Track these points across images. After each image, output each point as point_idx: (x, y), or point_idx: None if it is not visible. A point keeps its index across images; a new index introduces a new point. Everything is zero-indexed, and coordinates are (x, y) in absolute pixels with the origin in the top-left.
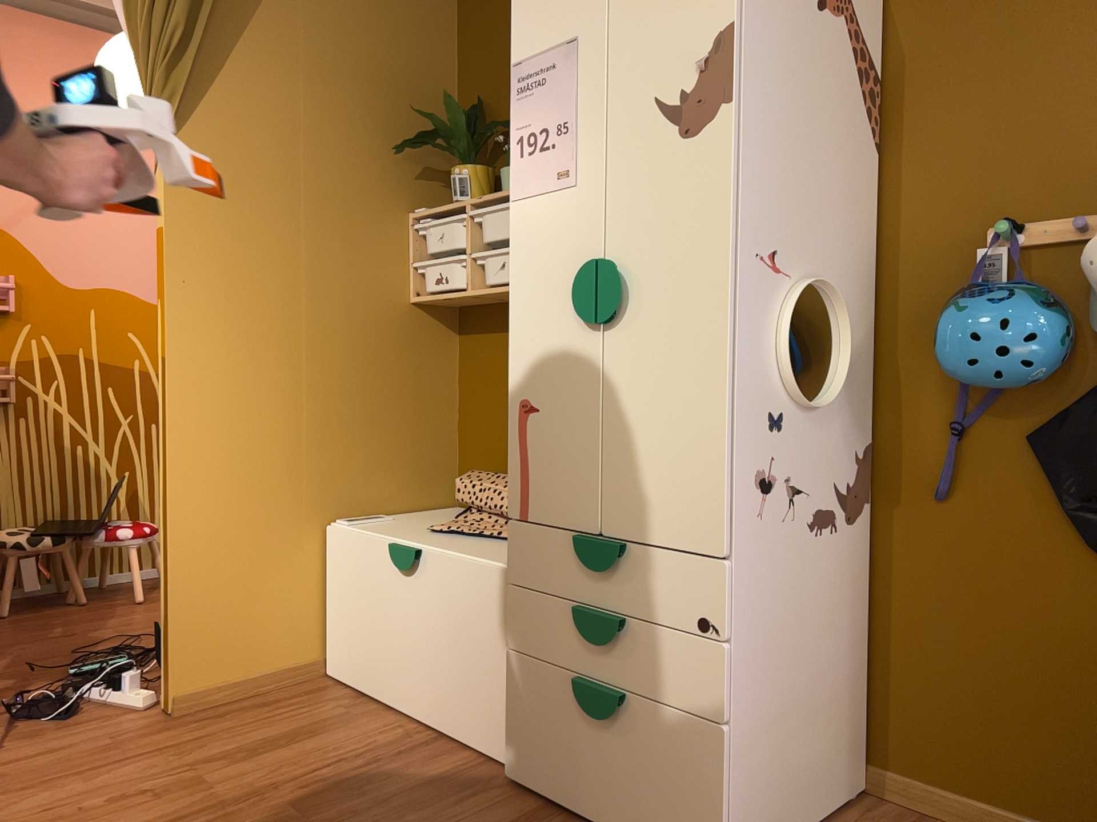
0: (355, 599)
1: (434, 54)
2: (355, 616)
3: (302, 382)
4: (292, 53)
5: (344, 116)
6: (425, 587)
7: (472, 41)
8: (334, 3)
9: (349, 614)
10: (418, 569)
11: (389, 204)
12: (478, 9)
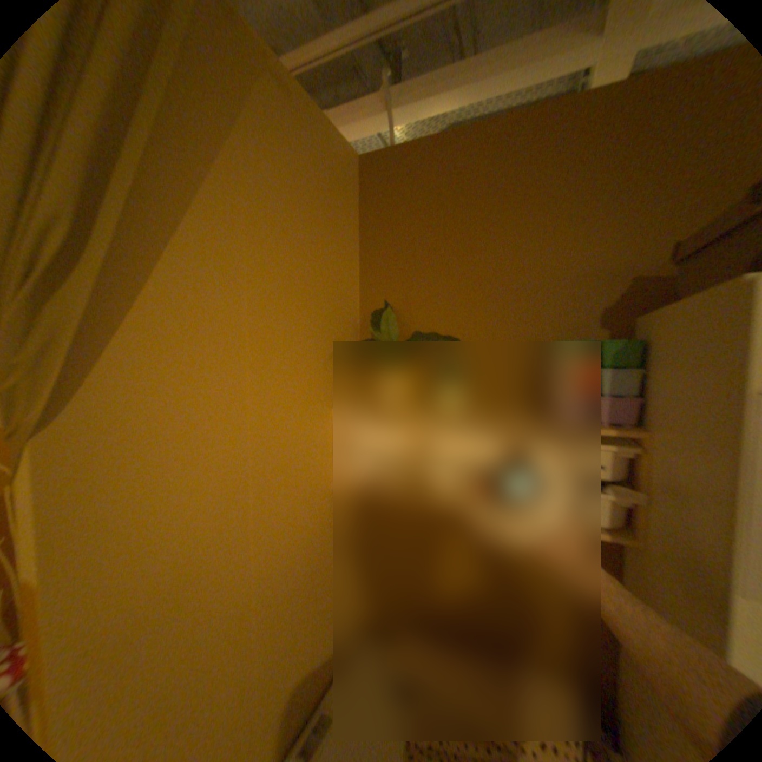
0: None
1: (346, 256)
2: None
3: (254, 644)
4: (233, 257)
5: (284, 327)
6: None
7: (376, 248)
8: (273, 197)
9: None
10: None
11: (321, 405)
12: (384, 221)
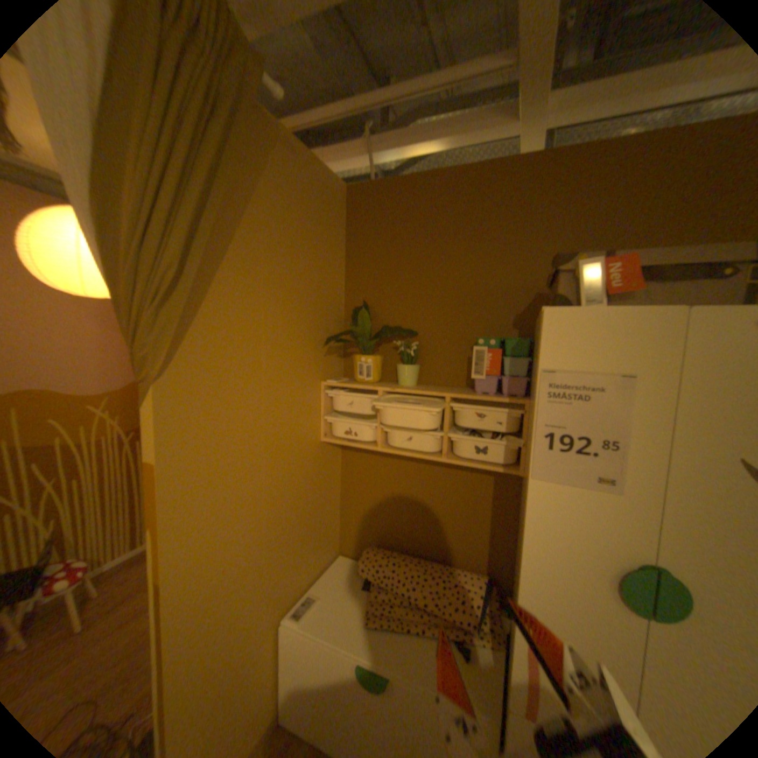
0: (312, 686)
1: (334, 266)
2: (312, 697)
3: (264, 535)
4: (255, 275)
5: (288, 321)
6: (394, 706)
7: (358, 260)
8: (282, 230)
9: (306, 693)
10: (386, 691)
11: (312, 378)
12: (364, 239)
